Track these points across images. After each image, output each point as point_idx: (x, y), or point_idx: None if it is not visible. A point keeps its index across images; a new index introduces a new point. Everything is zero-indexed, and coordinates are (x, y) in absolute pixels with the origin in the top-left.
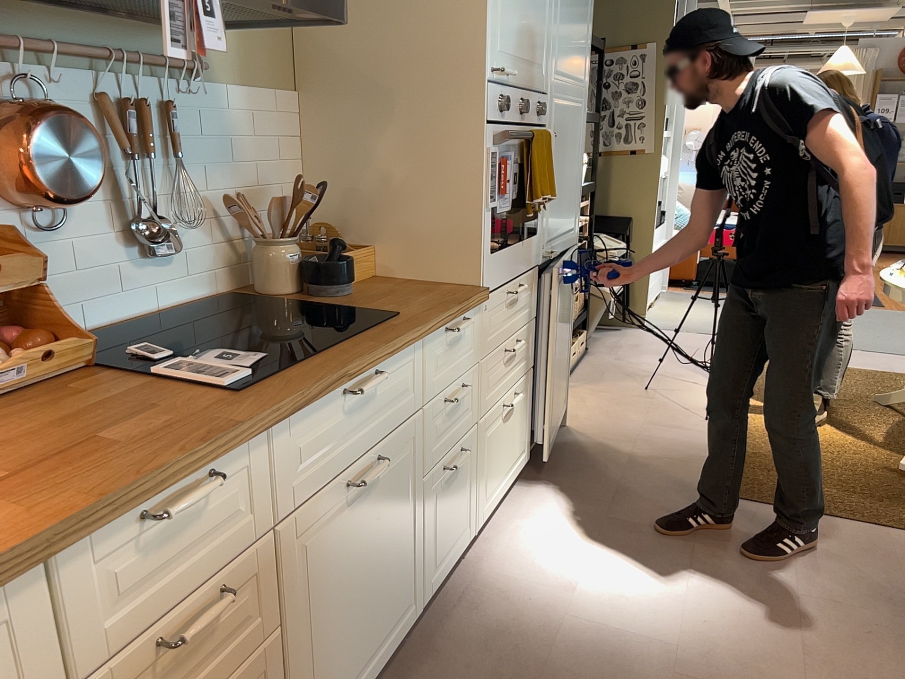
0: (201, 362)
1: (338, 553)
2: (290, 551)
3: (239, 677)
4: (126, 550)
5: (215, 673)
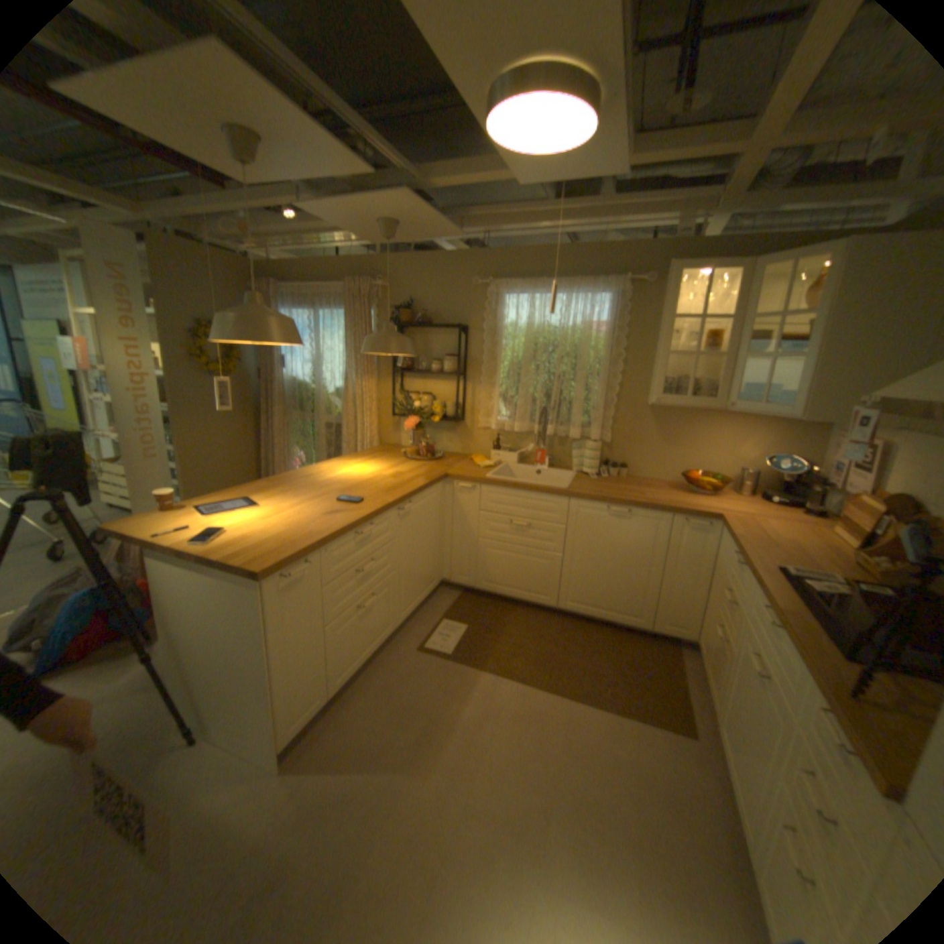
0: (834, 585)
1: (750, 681)
2: (746, 636)
3: (731, 644)
4: (738, 559)
5: (731, 628)
